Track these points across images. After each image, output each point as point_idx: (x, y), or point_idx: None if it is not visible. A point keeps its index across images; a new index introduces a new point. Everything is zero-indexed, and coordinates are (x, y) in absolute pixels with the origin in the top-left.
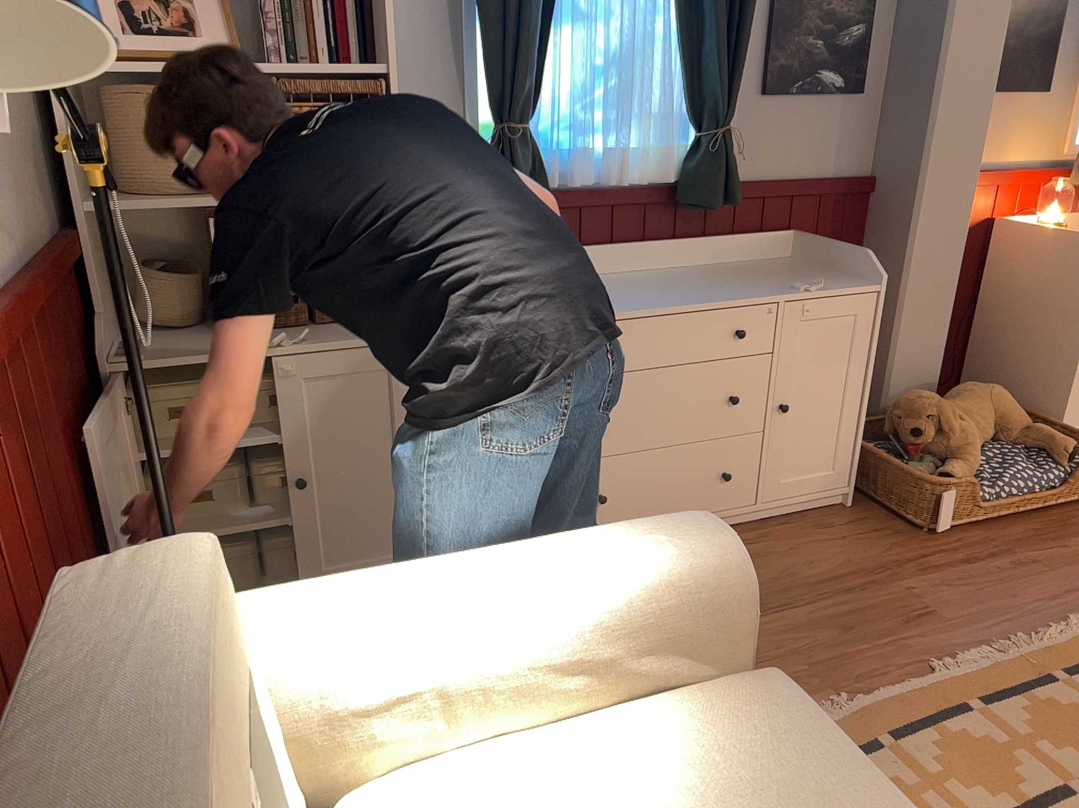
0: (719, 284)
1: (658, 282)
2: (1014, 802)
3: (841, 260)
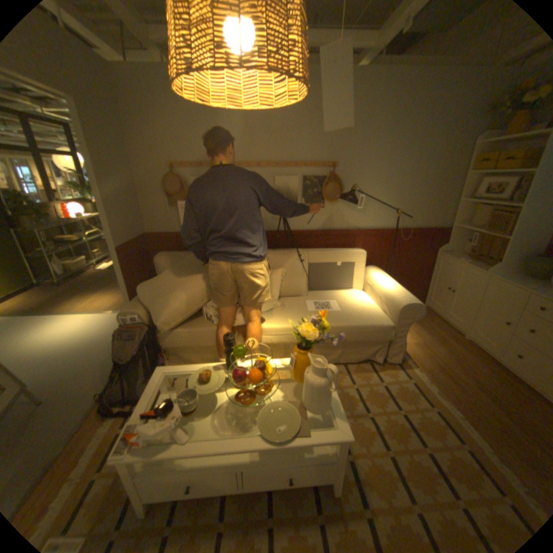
0: None
1: None
2: (417, 428)
3: None
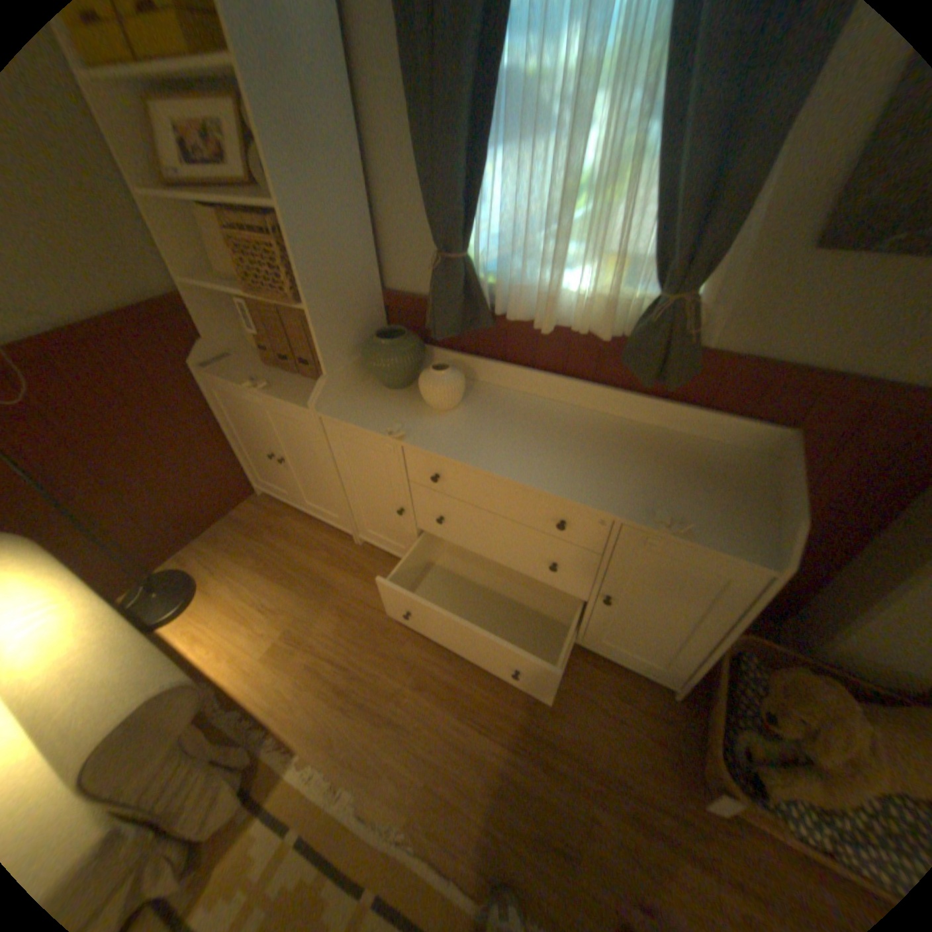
0: (601, 463)
1: (560, 431)
2: None
3: (795, 506)
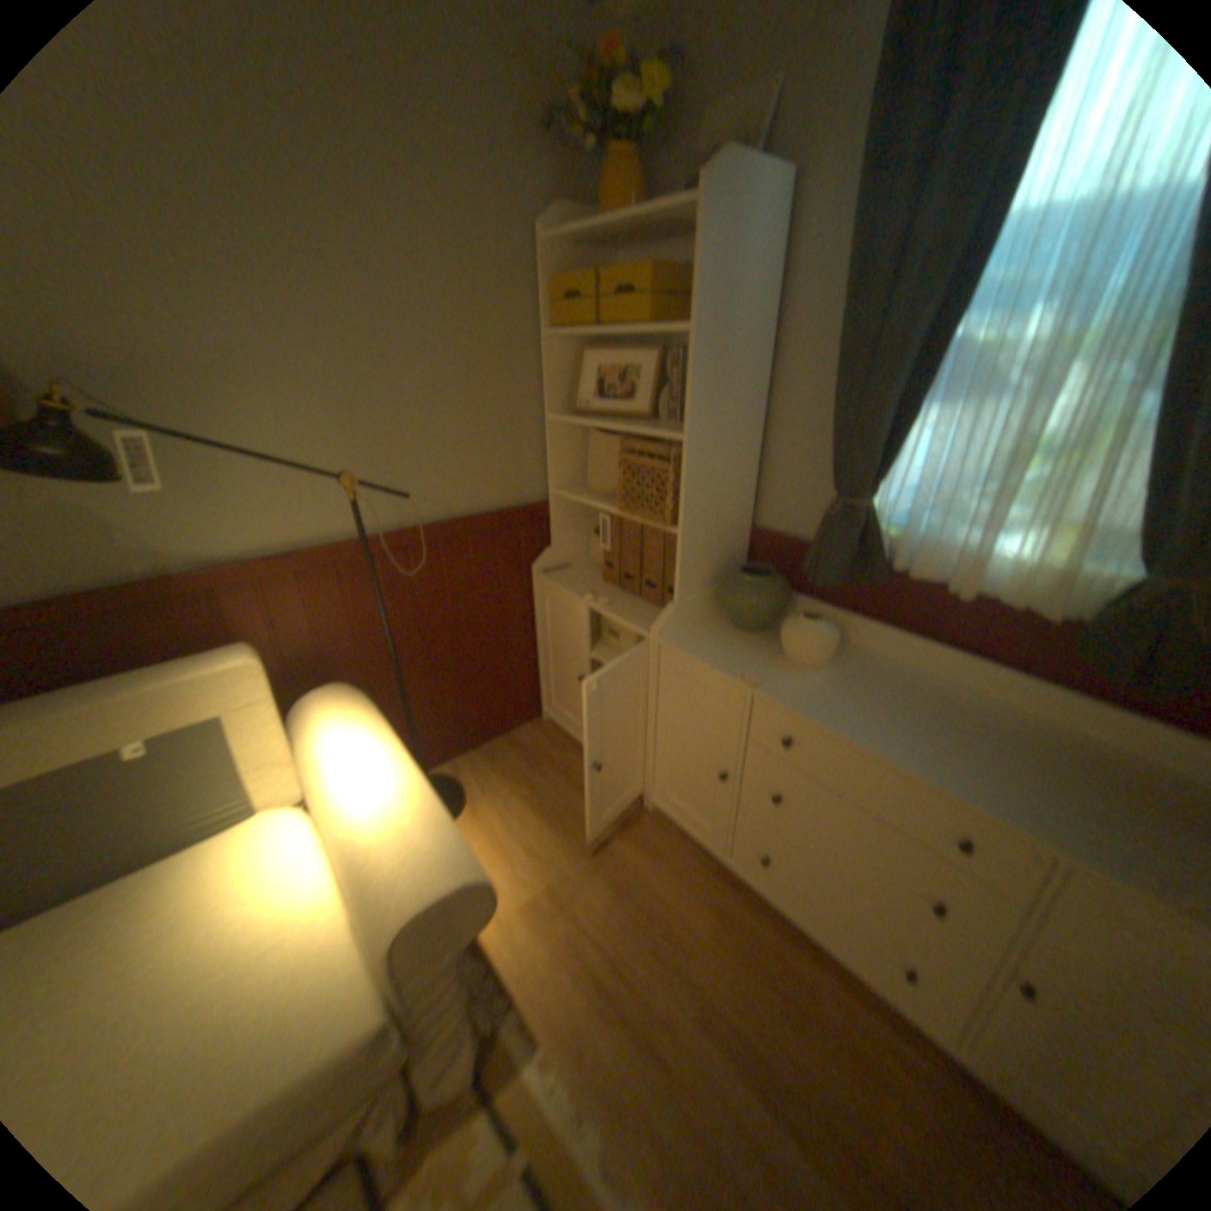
0: (1035, 779)
1: (969, 725)
2: None
3: None
